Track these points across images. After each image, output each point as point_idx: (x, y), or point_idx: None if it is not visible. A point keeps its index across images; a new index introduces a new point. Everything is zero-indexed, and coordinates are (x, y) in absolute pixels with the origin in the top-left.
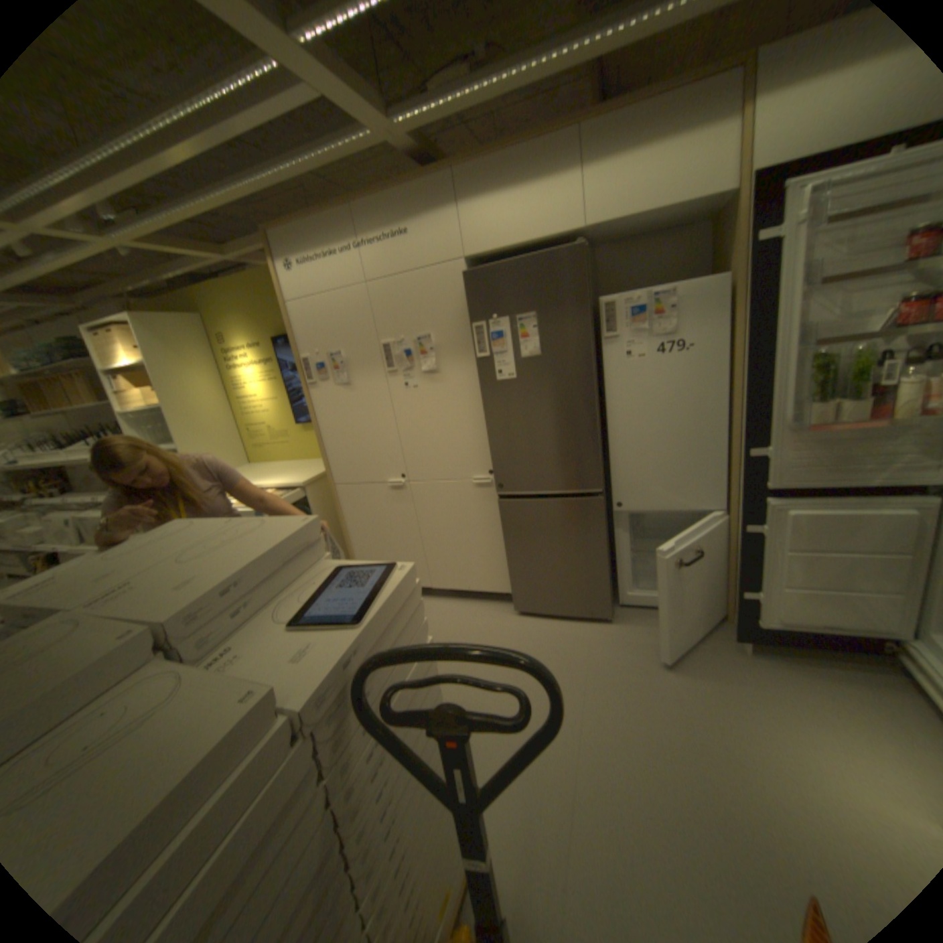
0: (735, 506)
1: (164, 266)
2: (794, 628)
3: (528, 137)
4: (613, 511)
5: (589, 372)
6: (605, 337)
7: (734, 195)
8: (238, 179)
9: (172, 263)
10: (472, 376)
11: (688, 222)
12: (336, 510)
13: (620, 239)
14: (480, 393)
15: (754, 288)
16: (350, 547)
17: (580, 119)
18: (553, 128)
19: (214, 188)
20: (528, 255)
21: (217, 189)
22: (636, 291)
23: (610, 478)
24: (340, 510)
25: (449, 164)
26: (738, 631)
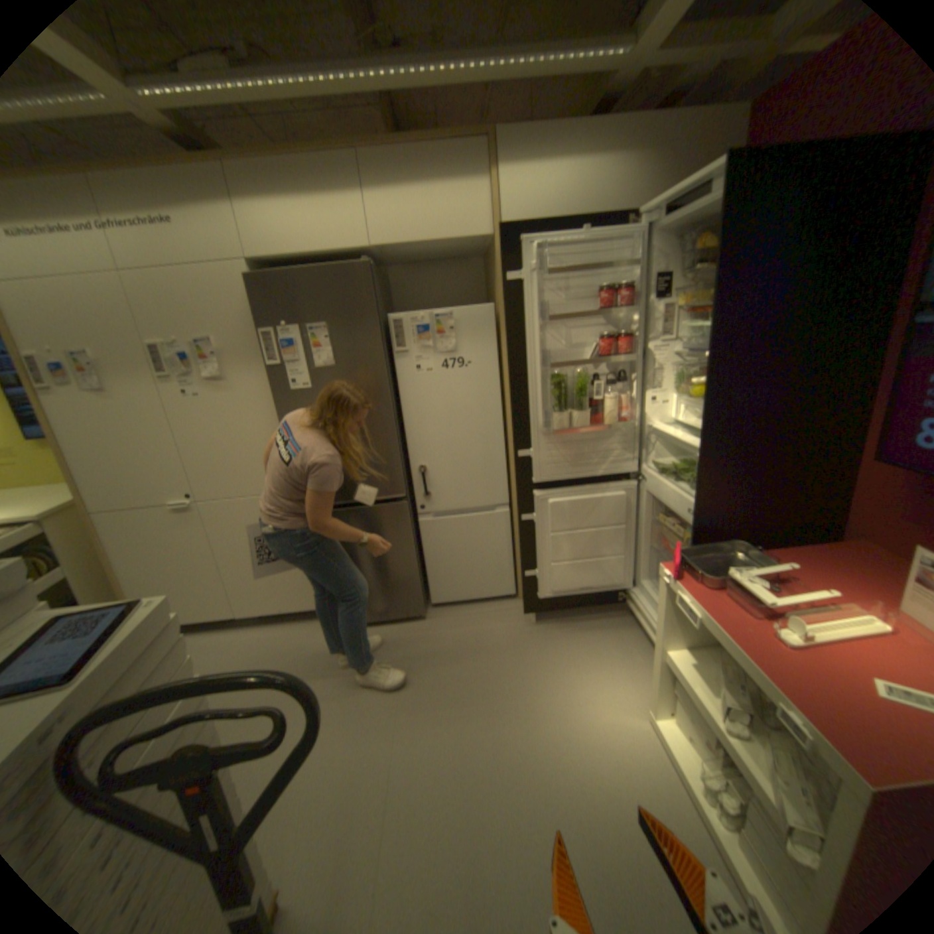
0: (514, 499)
1: None
2: (560, 594)
3: (306, 149)
4: (418, 513)
5: (384, 384)
6: (397, 351)
7: (492, 240)
8: None
9: None
10: (264, 384)
11: (464, 256)
12: (94, 544)
13: (409, 262)
14: (275, 402)
15: (510, 319)
16: (119, 588)
17: (356, 144)
18: (331, 147)
19: None
20: (314, 266)
21: None
22: (421, 312)
23: (414, 482)
24: (100, 544)
25: (219, 157)
26: (523, 604)
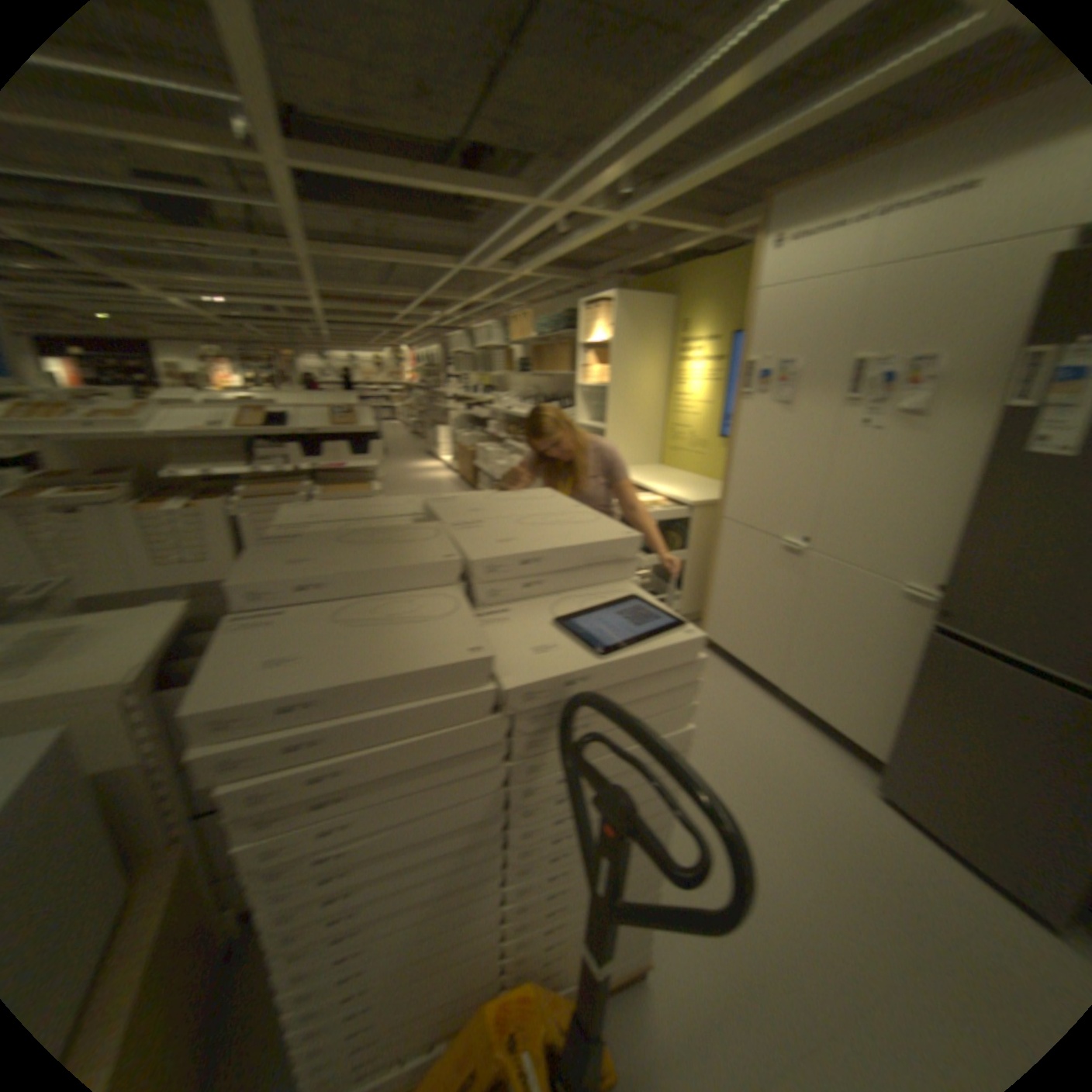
0: None
1: (664, 242)
2: None
3: None
4: None
5: None
6: None
7: None
8: (758, 131)
9: (671, 240)
10: (985, 433)
11: None
12: (712, 546)
13: None
14: (987, 464)
15: None
16: (709, 592)
17: None
18: None
19: (728, 146)
20: None
21: (731, 148)
22: None
23: None
24: (716, 547)
25: None
26: None
